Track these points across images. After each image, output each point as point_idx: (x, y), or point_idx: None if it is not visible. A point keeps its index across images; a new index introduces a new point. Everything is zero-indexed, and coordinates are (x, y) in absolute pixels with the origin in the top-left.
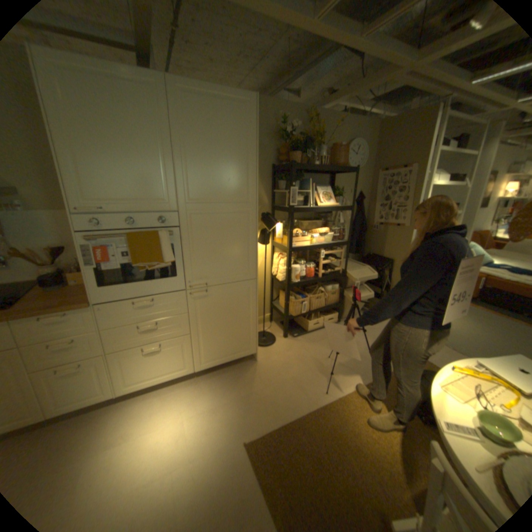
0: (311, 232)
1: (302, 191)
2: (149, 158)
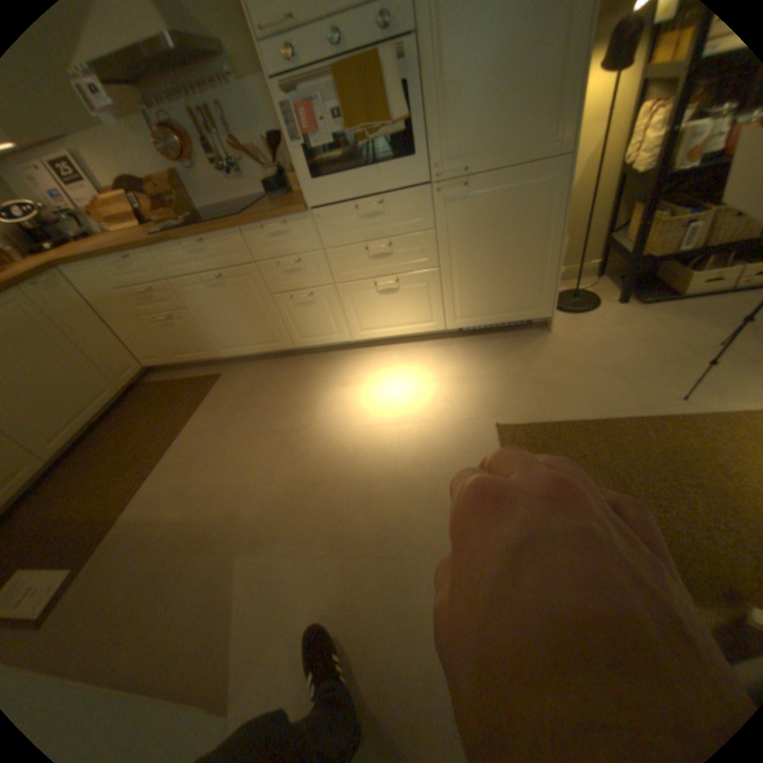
0: None
1: None
2: None
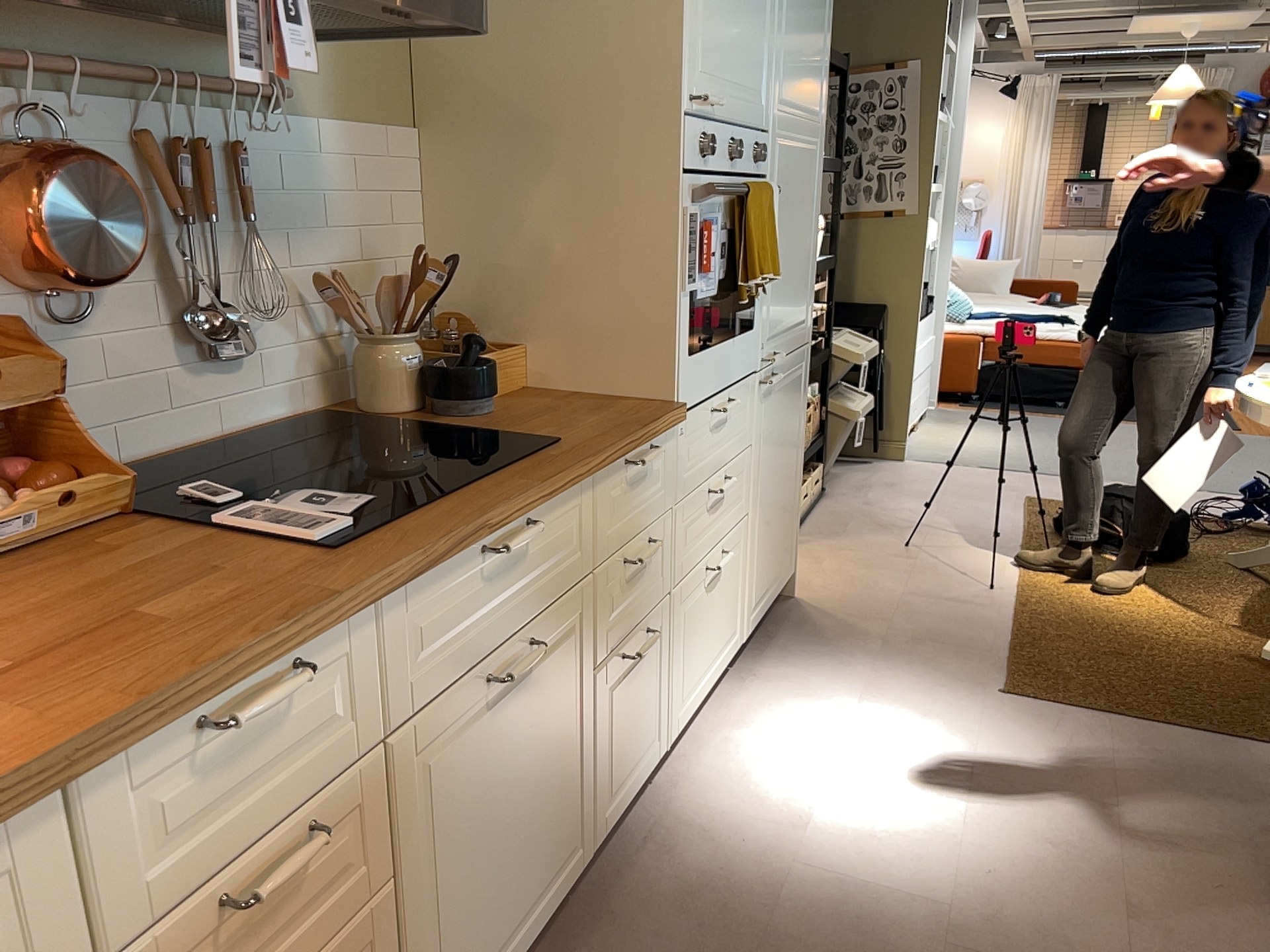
0: None
1: None
2: None
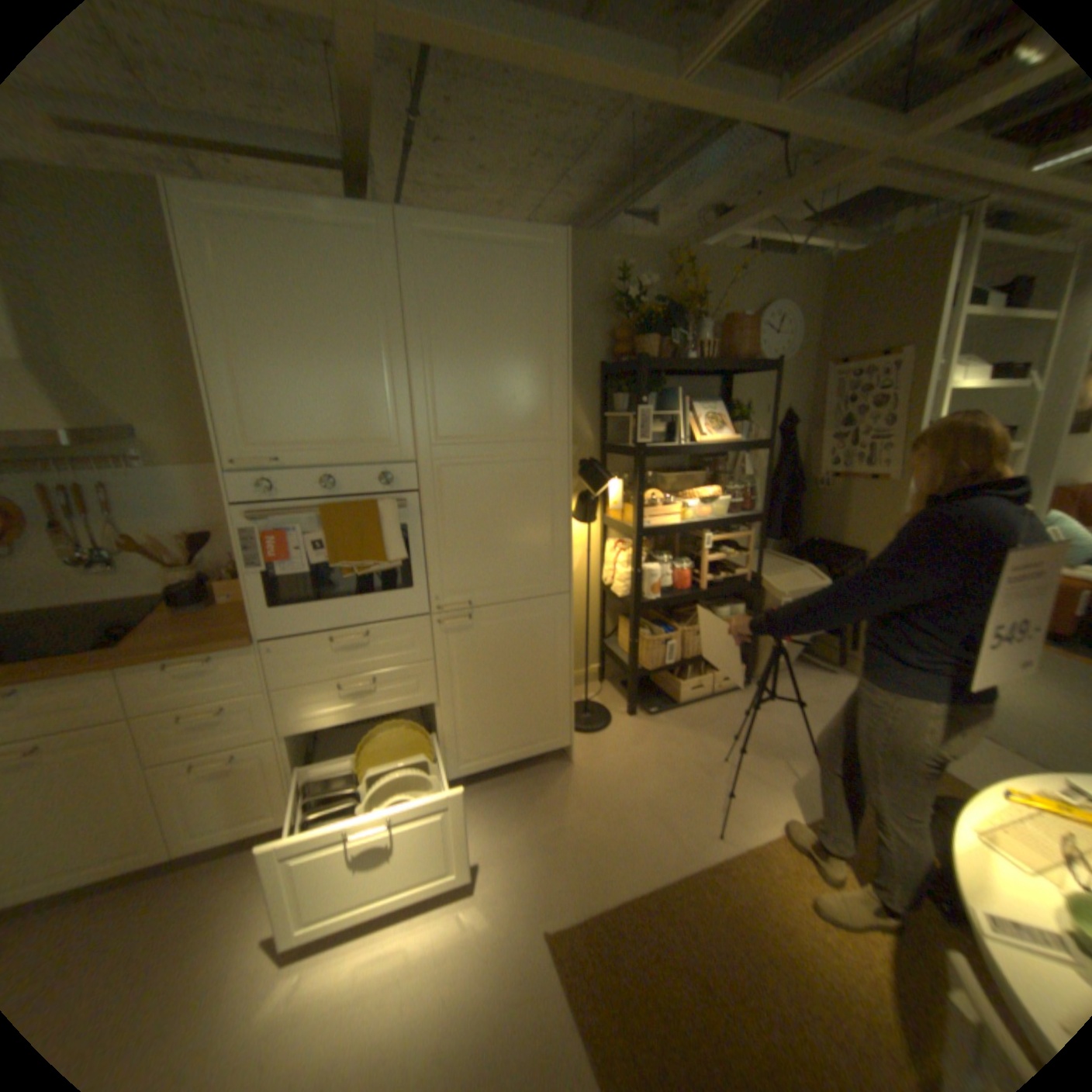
0: (683, 496)
1: (664, 414)
2: (365, 364)
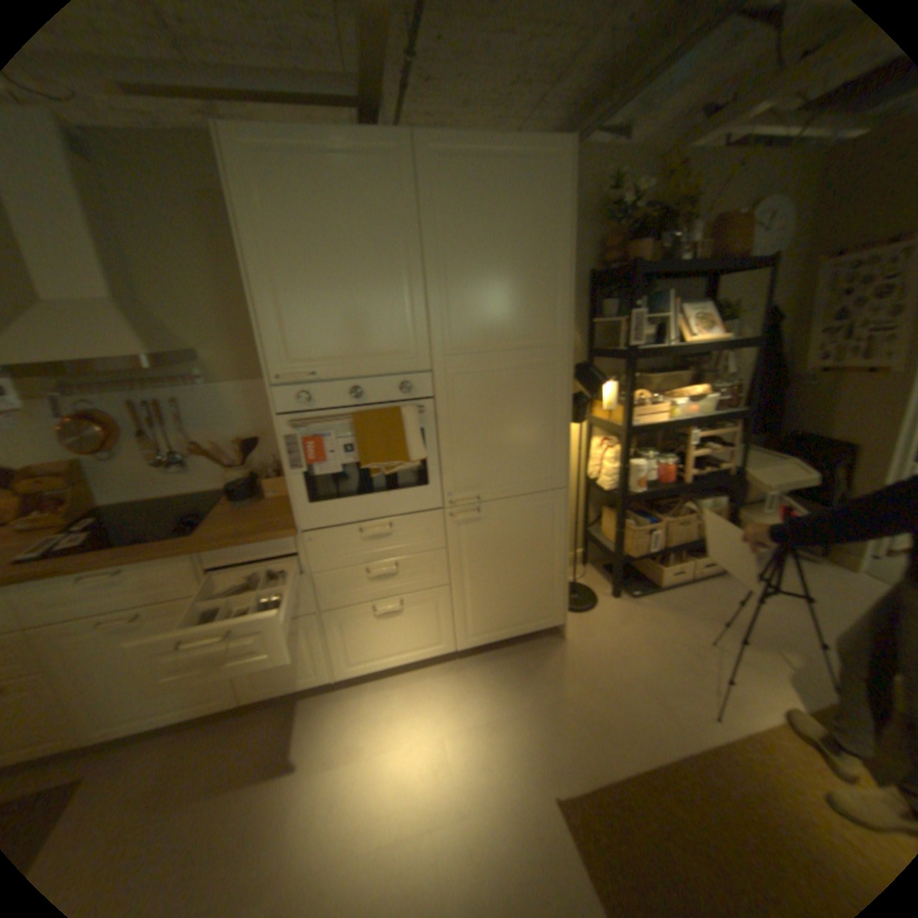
0: (672, 394)
1: (654, 316)
2: (388, 281)
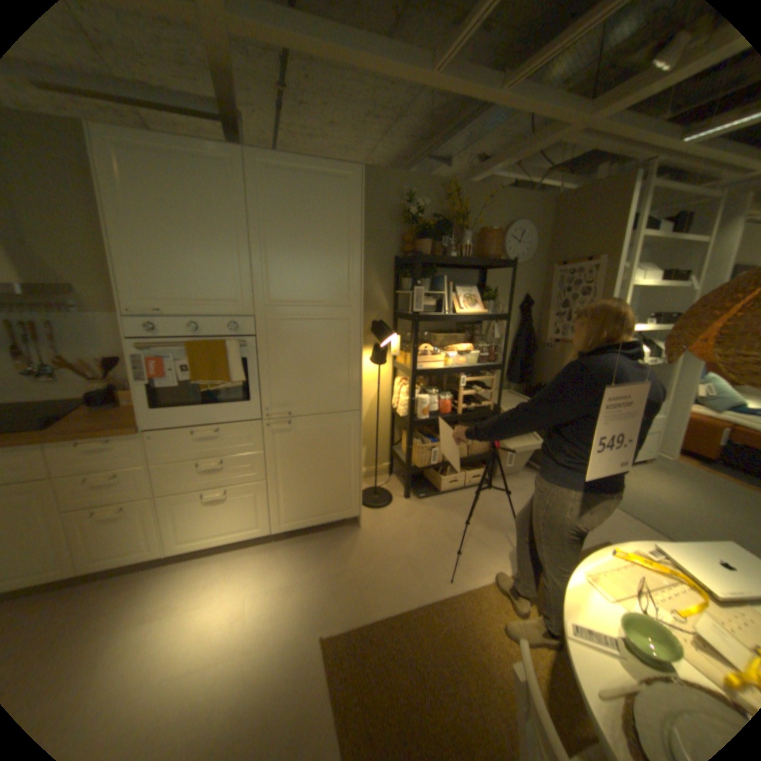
0: (446, 349)
1: (435, 293)
2: (218, 249)
